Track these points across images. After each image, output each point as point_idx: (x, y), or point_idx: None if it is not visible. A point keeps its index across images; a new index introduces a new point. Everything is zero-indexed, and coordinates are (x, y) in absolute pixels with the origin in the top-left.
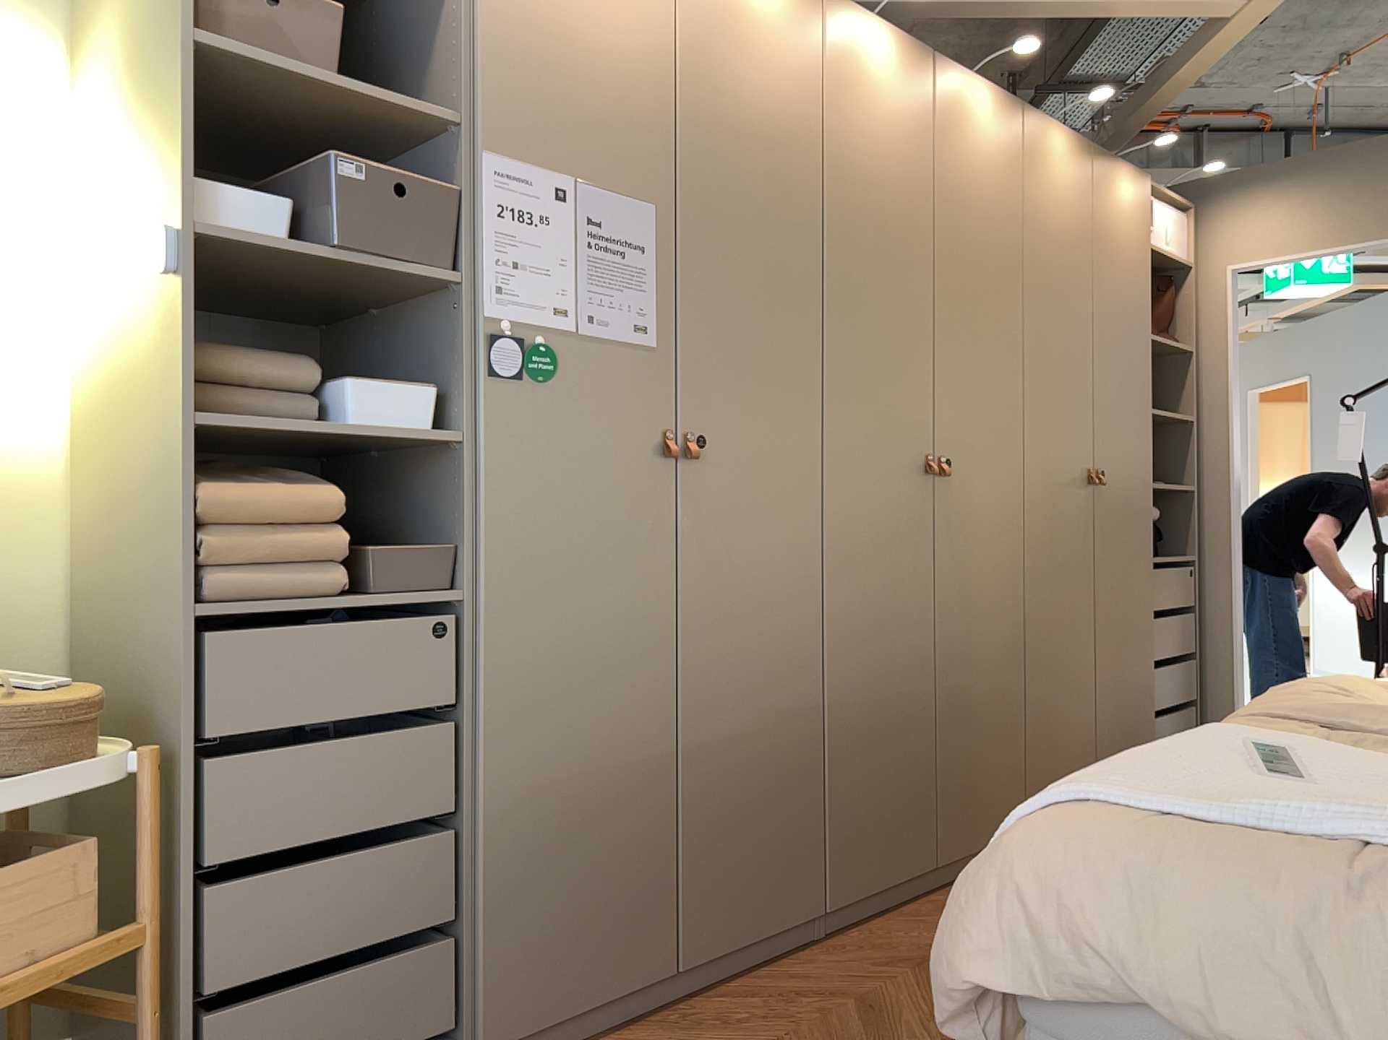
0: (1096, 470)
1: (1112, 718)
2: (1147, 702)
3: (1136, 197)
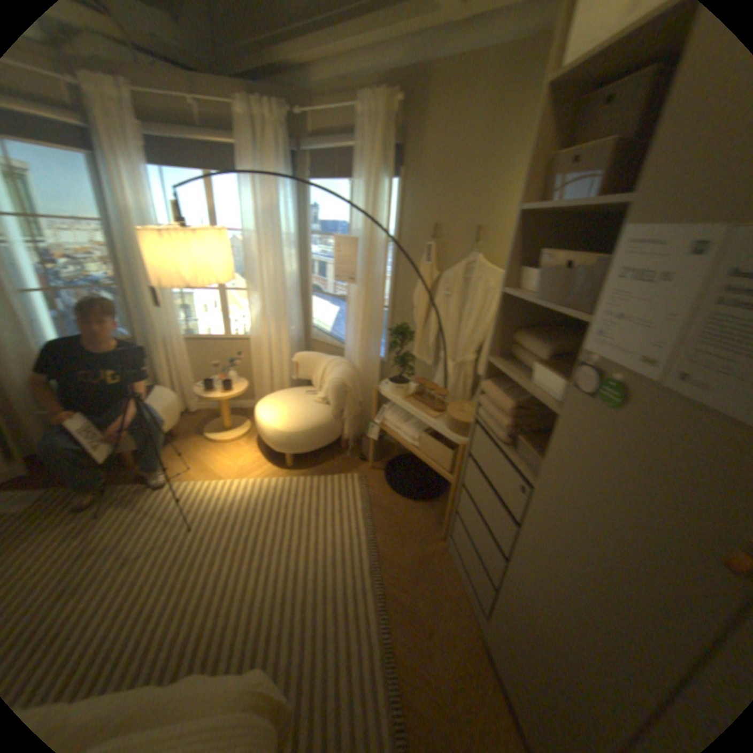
0: None
1: None
2: None
3: None
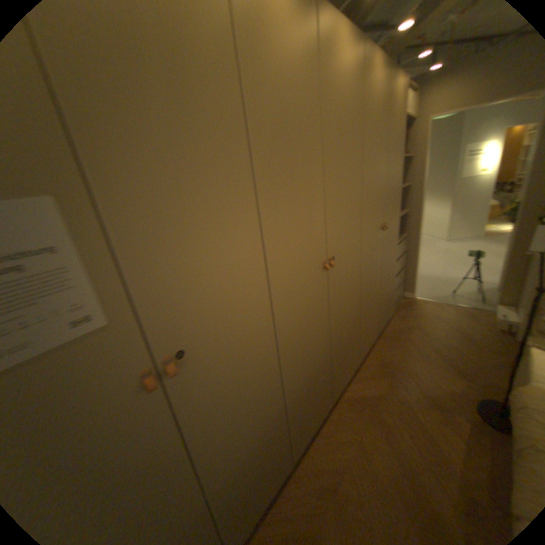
0: (388, 221)
1: (387, 304)
2: (395, 290)
3: (404, 85)
